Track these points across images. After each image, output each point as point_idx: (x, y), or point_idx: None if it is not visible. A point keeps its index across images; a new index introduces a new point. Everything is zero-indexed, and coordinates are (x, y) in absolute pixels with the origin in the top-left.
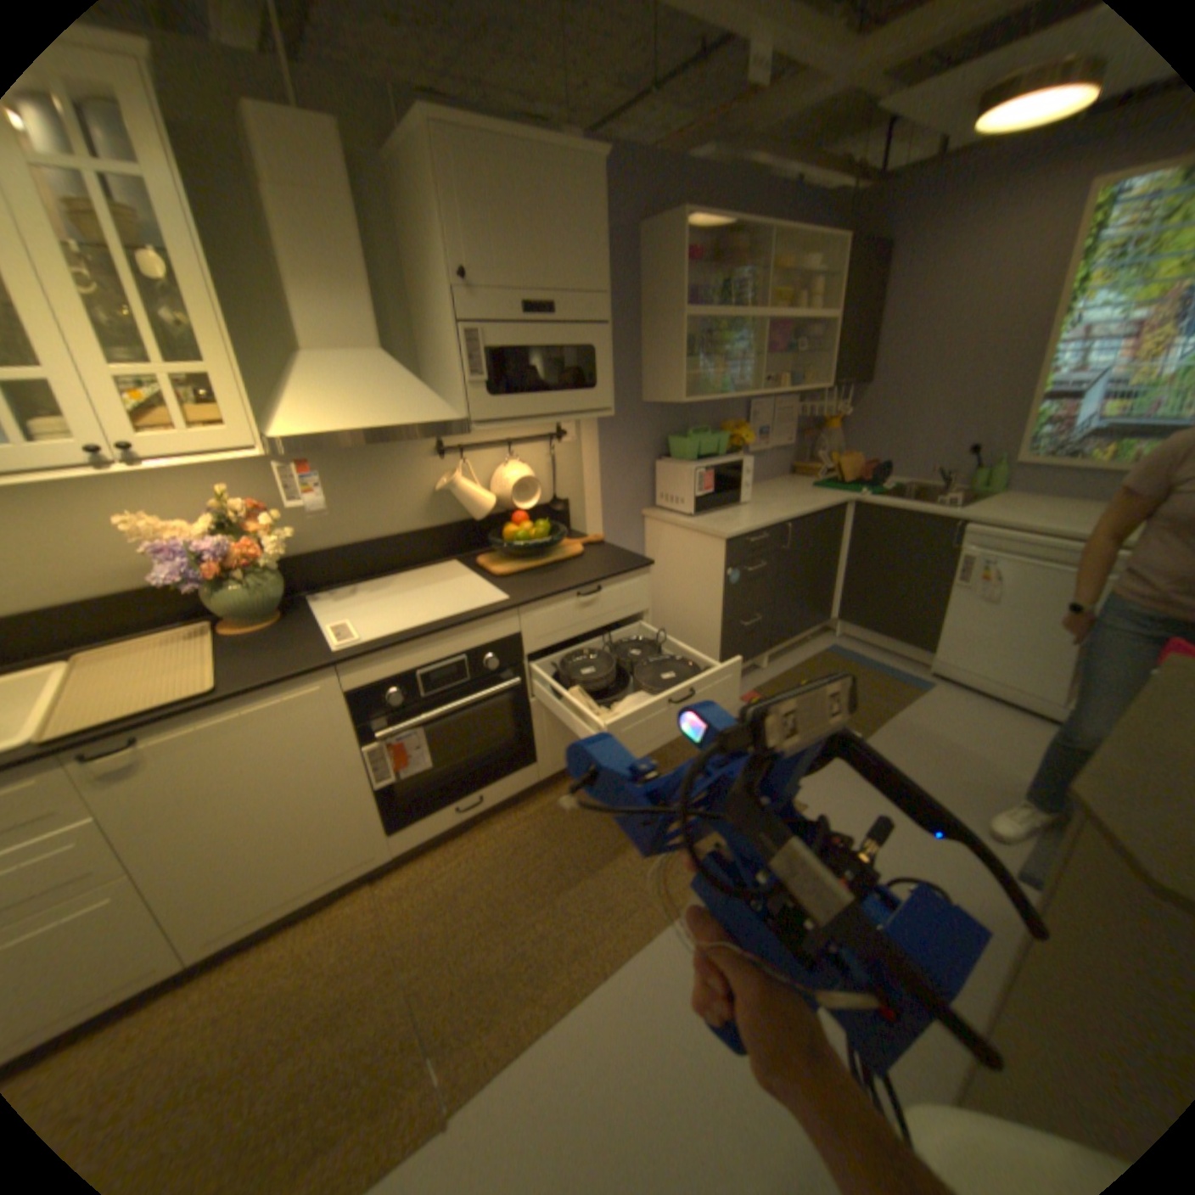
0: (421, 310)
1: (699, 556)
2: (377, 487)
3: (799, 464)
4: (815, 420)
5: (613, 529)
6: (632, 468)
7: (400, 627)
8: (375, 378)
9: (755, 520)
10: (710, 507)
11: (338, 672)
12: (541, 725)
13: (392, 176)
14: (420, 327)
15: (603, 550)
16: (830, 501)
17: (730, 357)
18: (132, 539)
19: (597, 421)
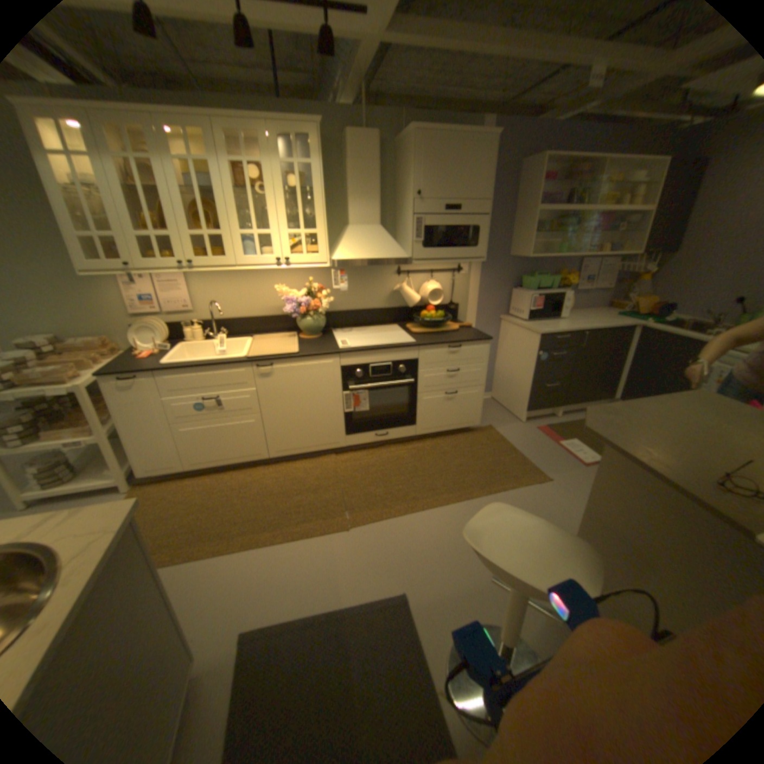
0: (403, 209)
1: (530, 344)
2: (371, 288)
3: (621, 301)
4: (638, 274)
5: (485, 324)
6: (501, 292)
7: (369, 347)
8: (378, 239)
9: (568, 328)
10: (543, 318)
11: (343, 359)
12: (424, 409)
13: (400, 149)
14: (401, 216)
15: (473, 331)
16: (628, 324)
17: (575, 232)
18: (281, 298)
19: (484, 265)
